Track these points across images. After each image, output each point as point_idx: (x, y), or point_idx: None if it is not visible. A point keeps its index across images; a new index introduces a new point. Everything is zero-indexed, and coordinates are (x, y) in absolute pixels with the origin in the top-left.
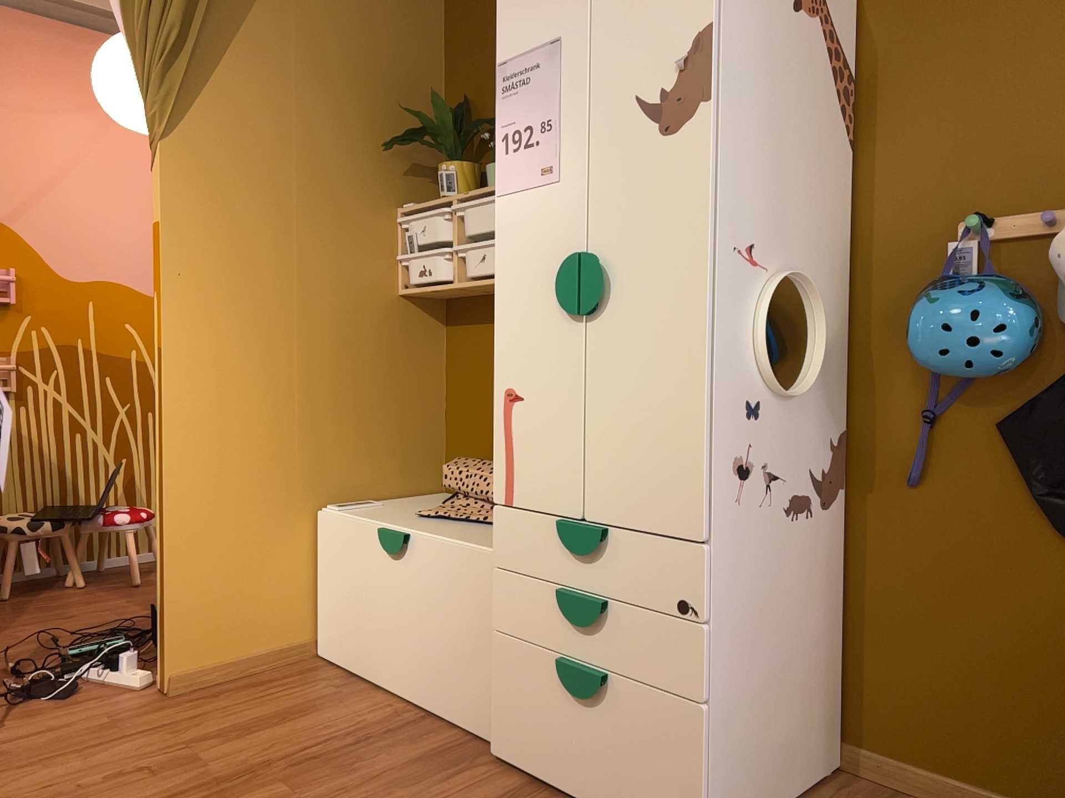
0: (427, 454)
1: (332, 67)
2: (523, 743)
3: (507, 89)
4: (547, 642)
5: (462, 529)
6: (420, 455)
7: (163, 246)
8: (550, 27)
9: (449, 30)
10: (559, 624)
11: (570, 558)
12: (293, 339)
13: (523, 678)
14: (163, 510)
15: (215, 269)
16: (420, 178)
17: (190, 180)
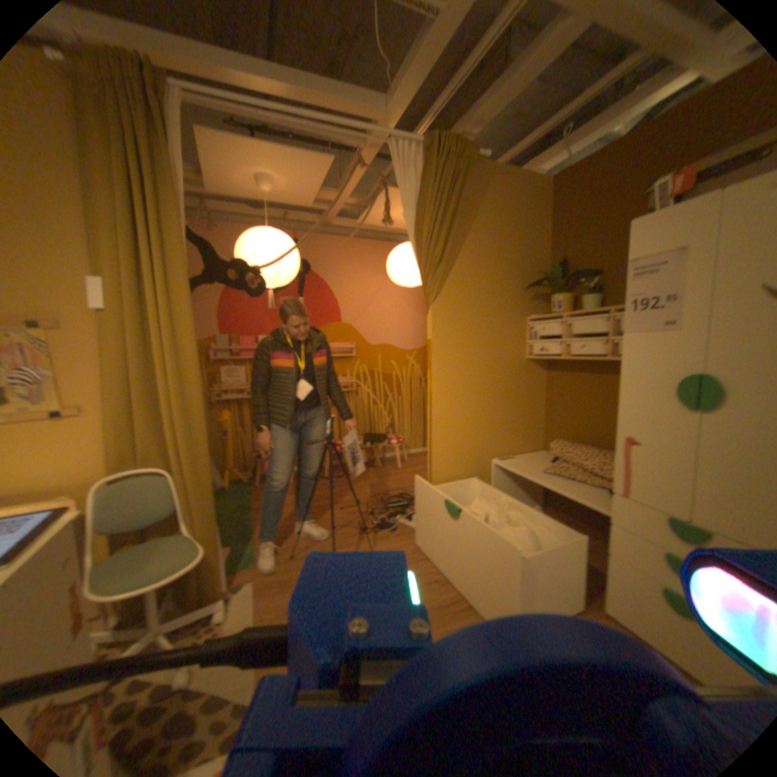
0: (537, 432)
1: (500, 252)
2: (631, 616)
3: (637, 274)
4: (653, 574)
5: (576, 486)
6: (534, 432)
7: (431, 350)
8: (678, 238)
9: (555, 220)
10: (664, 568)
11: (676, 538)
12: (481, 385)
13: (633, 585)
14: (432, 462)
15: (451, 357)
16: (538, 299)
17: (442, 318)
